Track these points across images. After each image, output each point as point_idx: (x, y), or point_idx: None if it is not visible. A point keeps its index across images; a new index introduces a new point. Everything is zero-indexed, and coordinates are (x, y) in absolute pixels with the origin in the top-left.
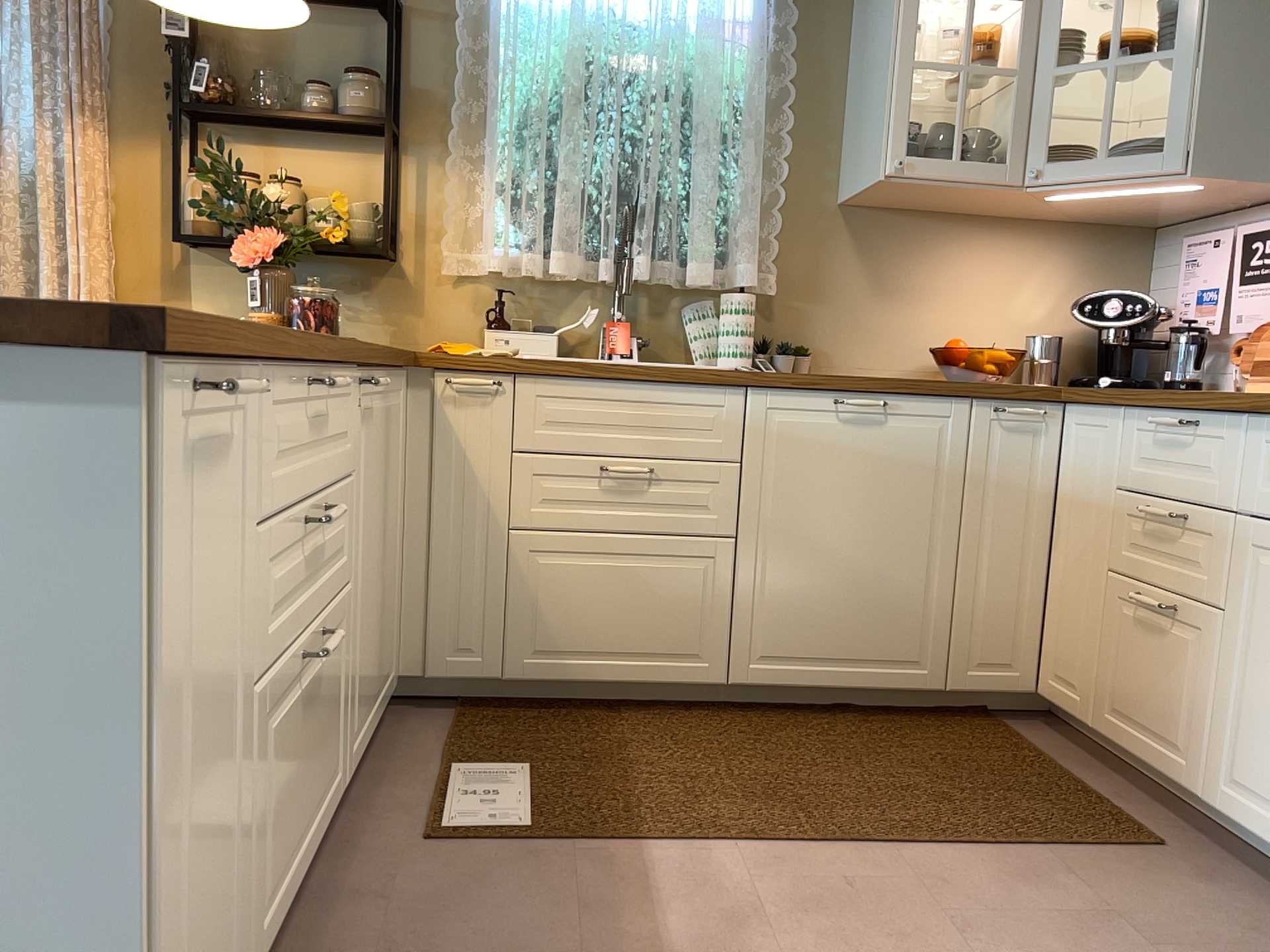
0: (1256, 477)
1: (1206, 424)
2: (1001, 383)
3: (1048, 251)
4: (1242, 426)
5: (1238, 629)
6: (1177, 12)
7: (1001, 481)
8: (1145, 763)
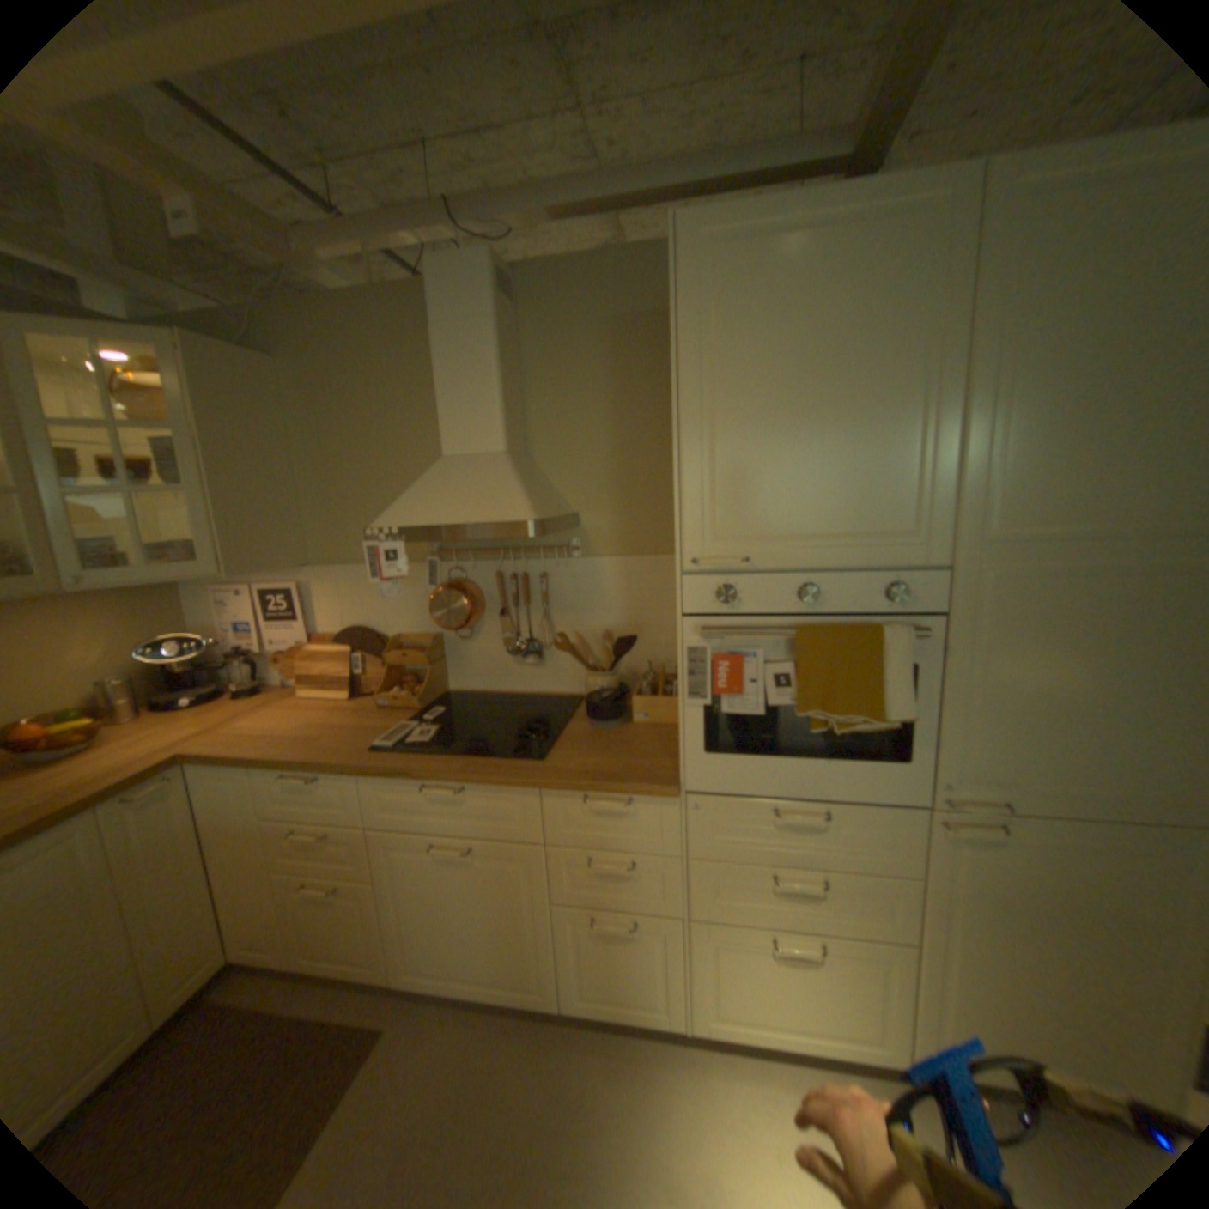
0: (371, 809)
1: (323, 779)
2: (116, 777)
3: (86, 609)
4: (351, 780)
5: (384, 893)
6: (171, 452)
7: (147, 852)
8: (340, 979)
